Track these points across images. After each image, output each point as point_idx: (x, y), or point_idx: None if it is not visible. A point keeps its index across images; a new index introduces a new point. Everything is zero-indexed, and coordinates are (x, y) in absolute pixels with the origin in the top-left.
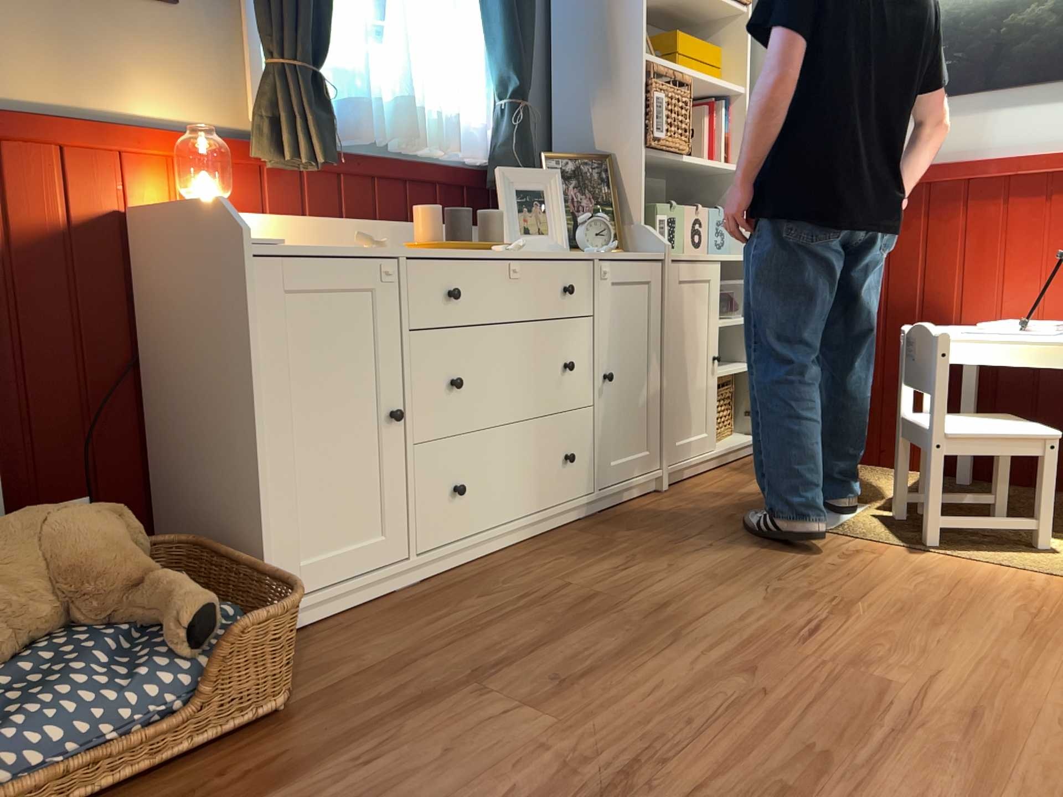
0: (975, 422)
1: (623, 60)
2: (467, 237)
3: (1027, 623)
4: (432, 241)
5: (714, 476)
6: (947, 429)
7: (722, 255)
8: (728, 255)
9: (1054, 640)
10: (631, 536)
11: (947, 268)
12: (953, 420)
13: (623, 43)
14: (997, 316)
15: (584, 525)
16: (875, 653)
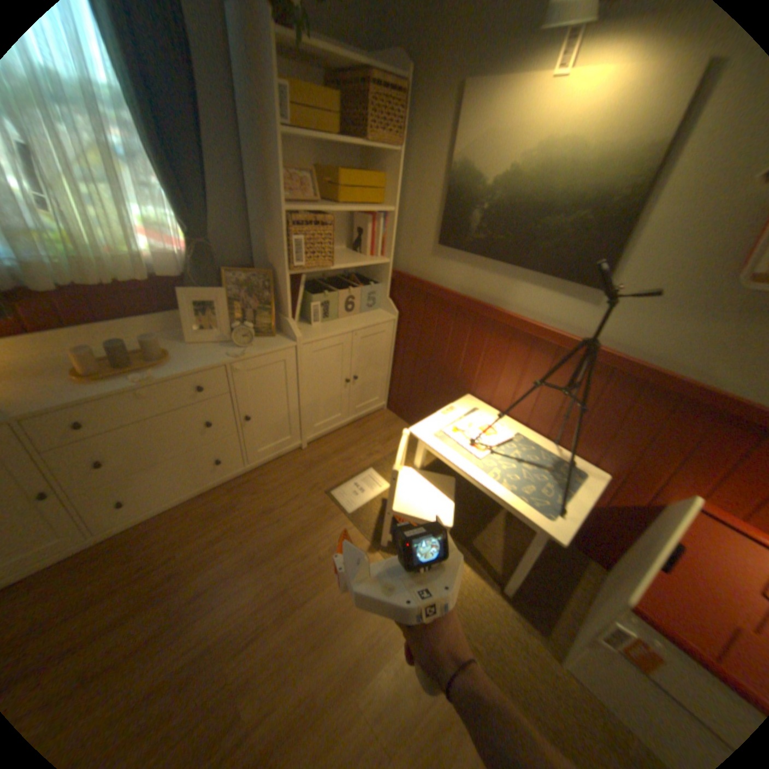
0: (424, 492)
1: (273, 208)
2: (121, 361)
3: (361, 655)
4: (80, 376)
5: (340, 435)
6: (397, 504)
7: (357, 325)
8: (363, 323)
9: (360, 679)
10: (247, 502)
11: (474, 364)
12: (416, 486)
13: (272, 195)
14: (490, 400)
15: (234, 484)
16: (259, 676)
